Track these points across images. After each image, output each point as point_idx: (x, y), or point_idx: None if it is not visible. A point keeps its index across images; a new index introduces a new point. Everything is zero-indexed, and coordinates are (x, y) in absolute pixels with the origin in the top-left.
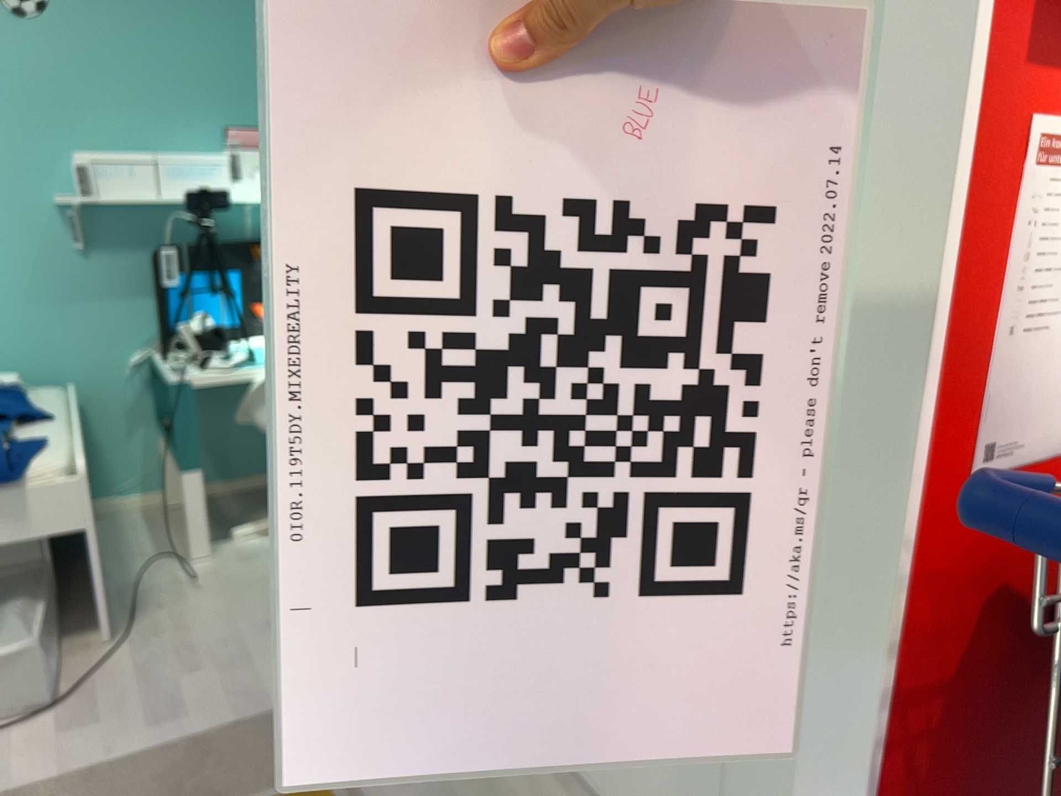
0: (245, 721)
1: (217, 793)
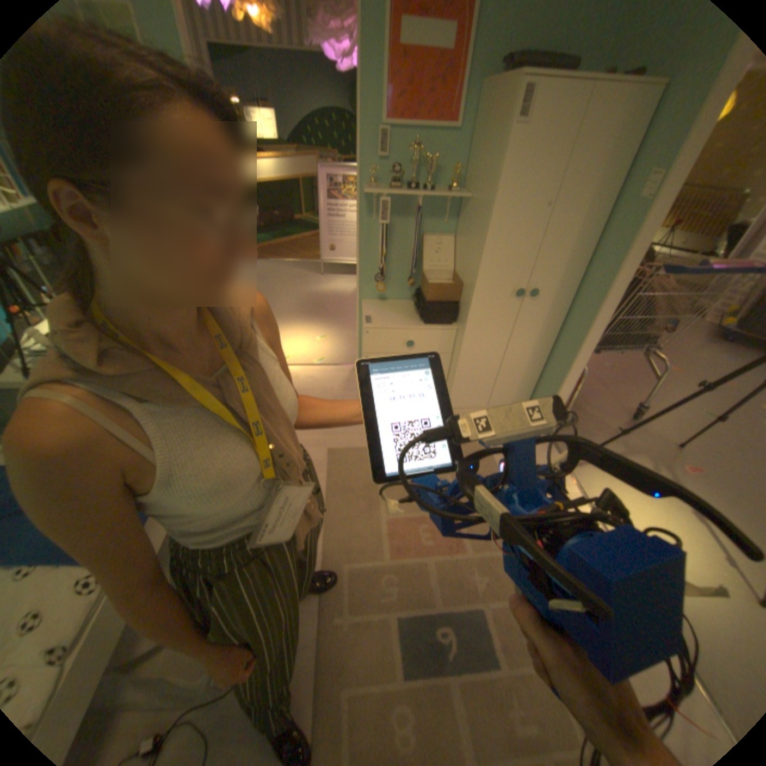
0: (326, 468)
1: (366, 482)
